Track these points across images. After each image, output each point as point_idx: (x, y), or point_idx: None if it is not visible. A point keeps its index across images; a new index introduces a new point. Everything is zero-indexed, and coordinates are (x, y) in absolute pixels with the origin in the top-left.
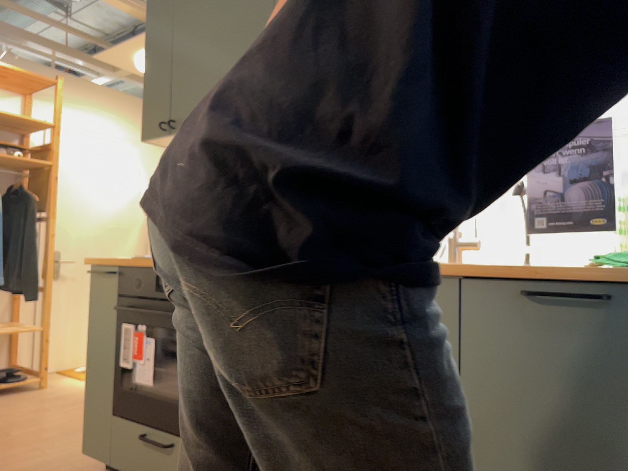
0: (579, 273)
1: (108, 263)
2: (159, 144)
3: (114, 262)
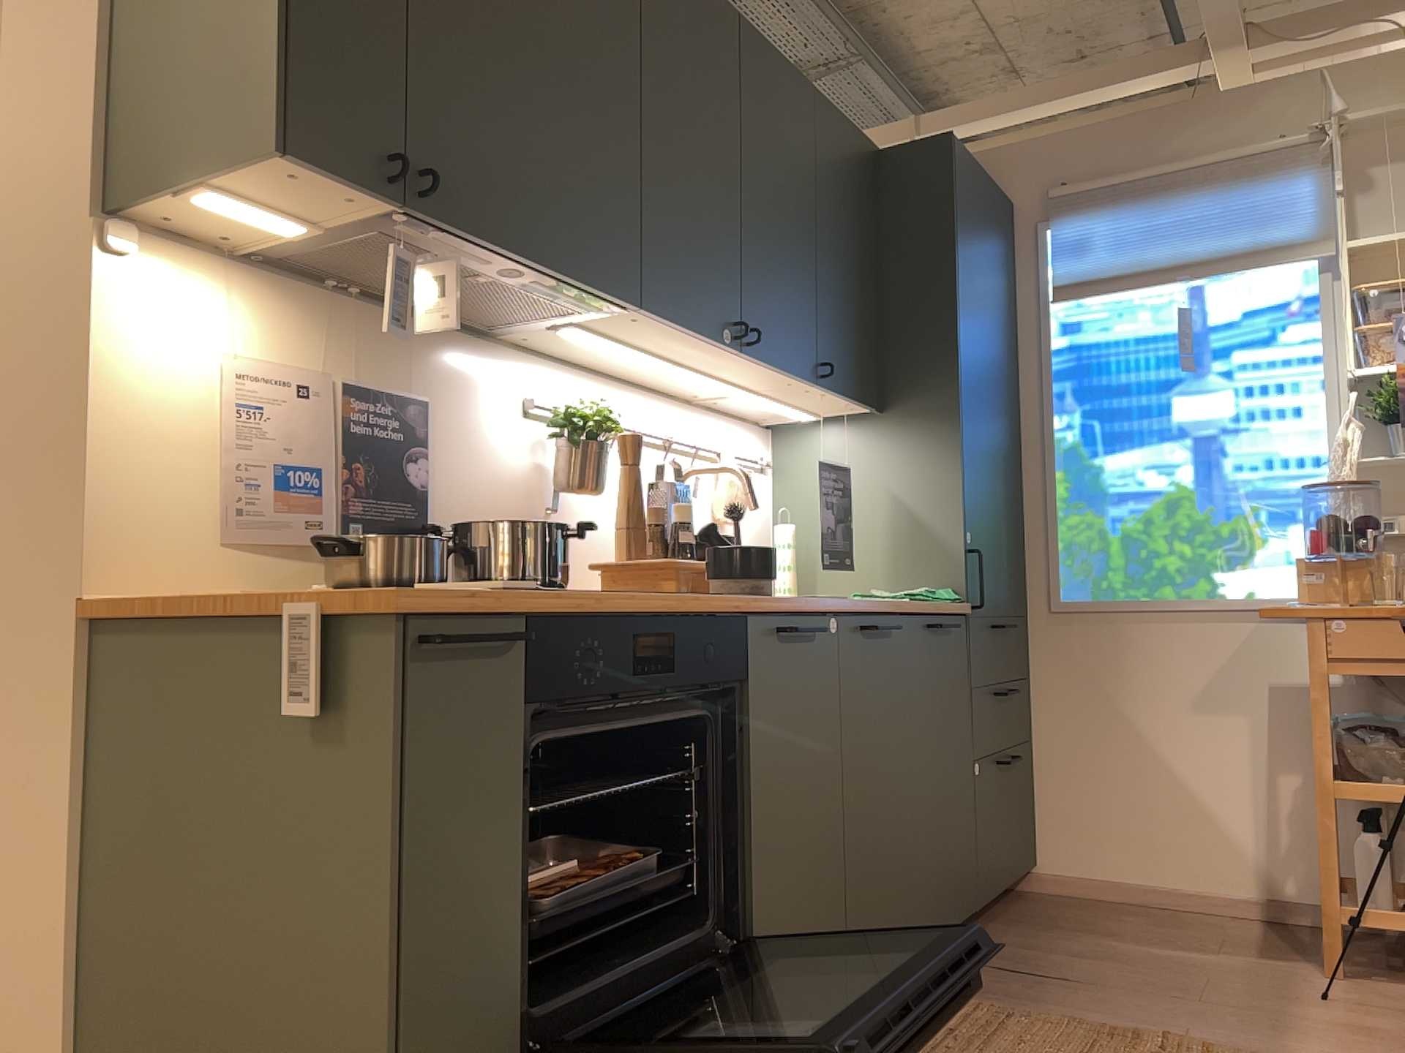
0: (937, 607)
1: (499, 605)
2: (255, 174)
3: (529, 601)
